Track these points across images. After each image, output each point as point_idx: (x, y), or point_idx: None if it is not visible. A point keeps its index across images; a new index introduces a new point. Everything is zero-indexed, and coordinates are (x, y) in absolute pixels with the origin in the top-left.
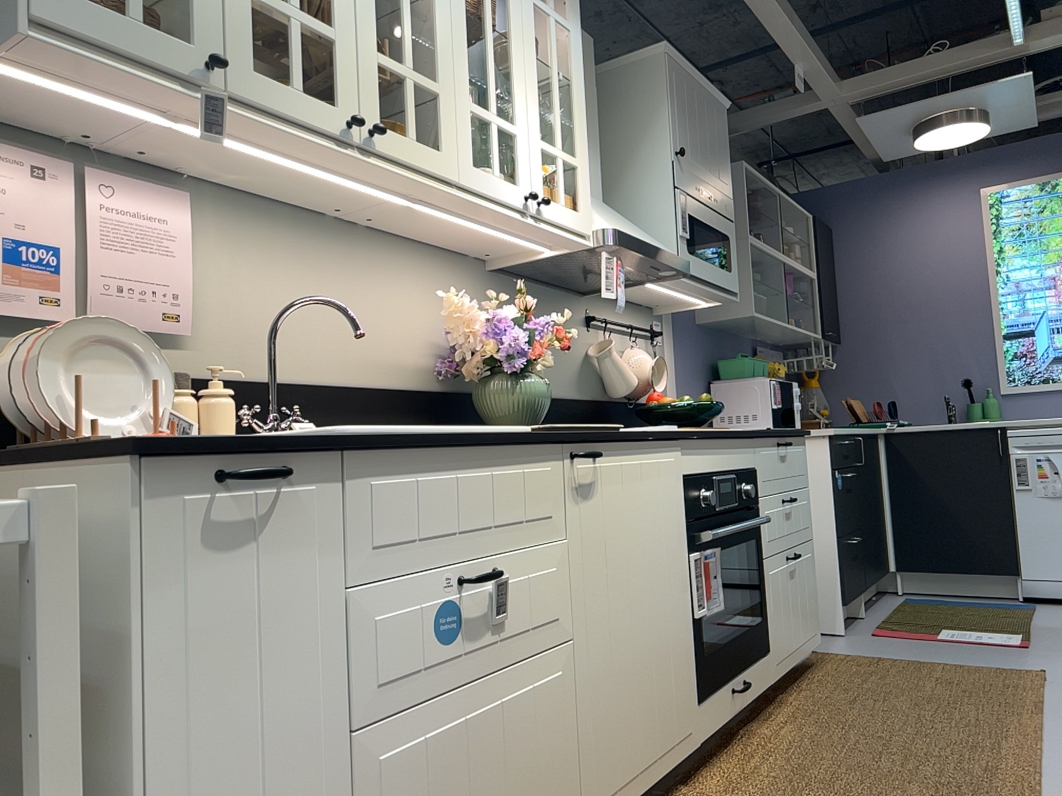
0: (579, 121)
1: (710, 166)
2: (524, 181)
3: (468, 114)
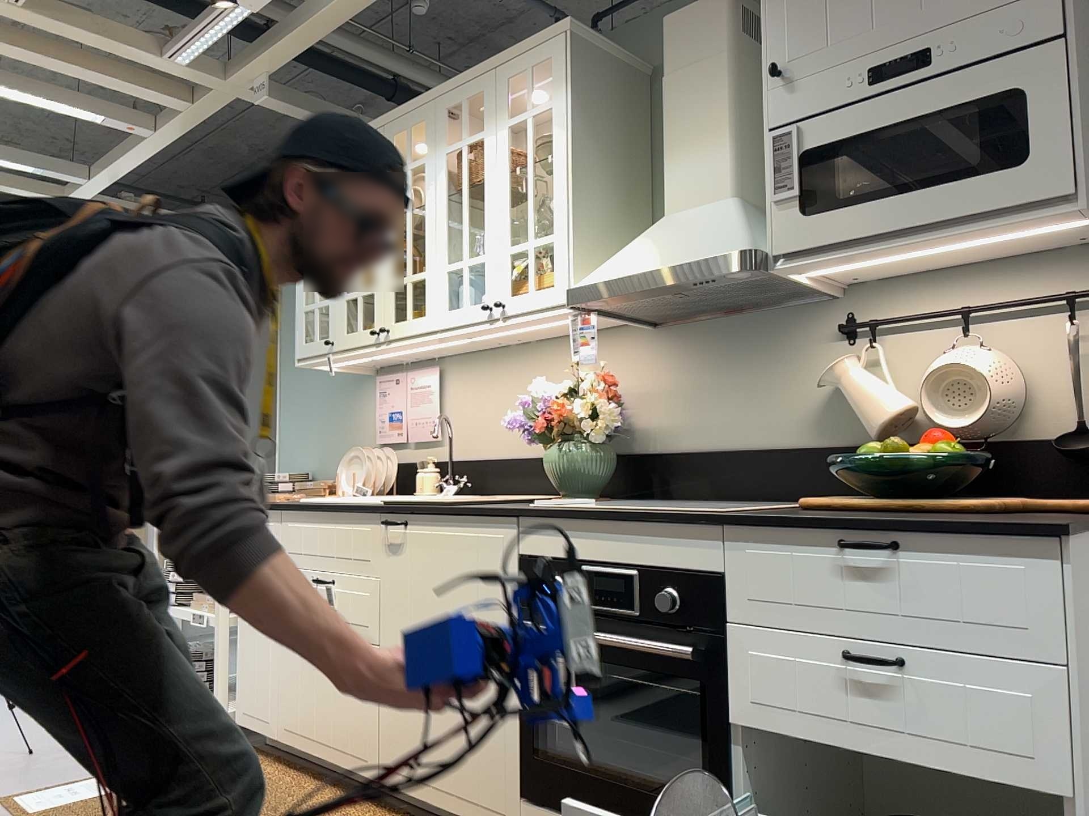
0: (554, 193)
1: (911, 3)
2: (488, 294)
3: (443, 274)
